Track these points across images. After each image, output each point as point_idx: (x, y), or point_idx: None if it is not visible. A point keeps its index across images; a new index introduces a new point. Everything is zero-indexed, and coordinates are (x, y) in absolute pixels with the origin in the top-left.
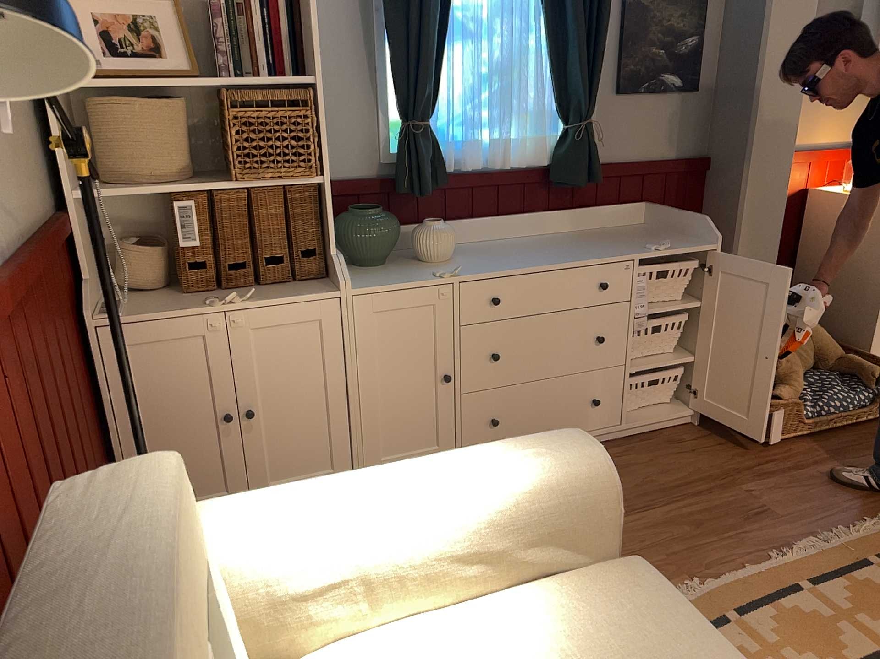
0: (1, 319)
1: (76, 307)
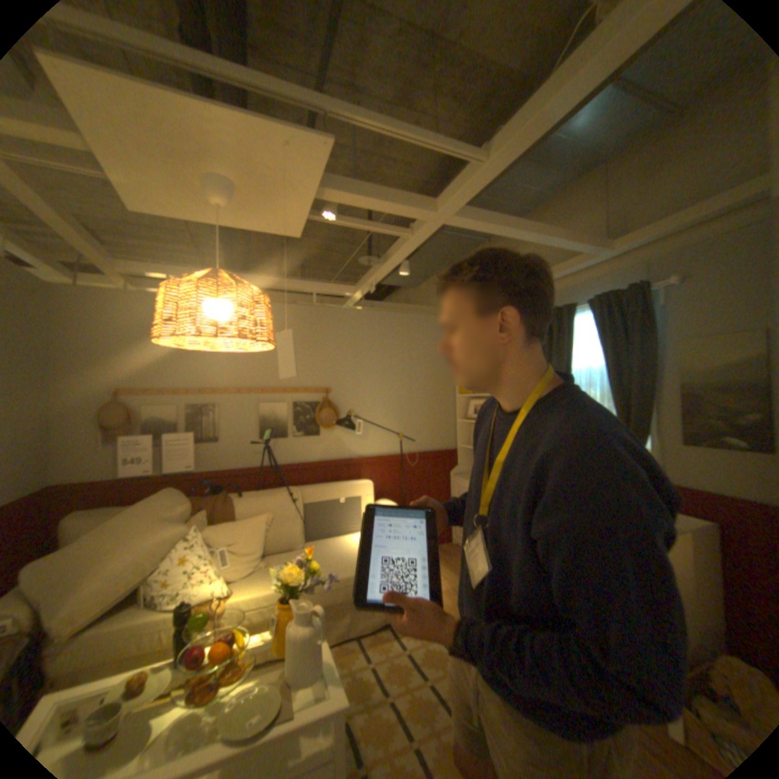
0: (400, 461)
1: (450, 470)
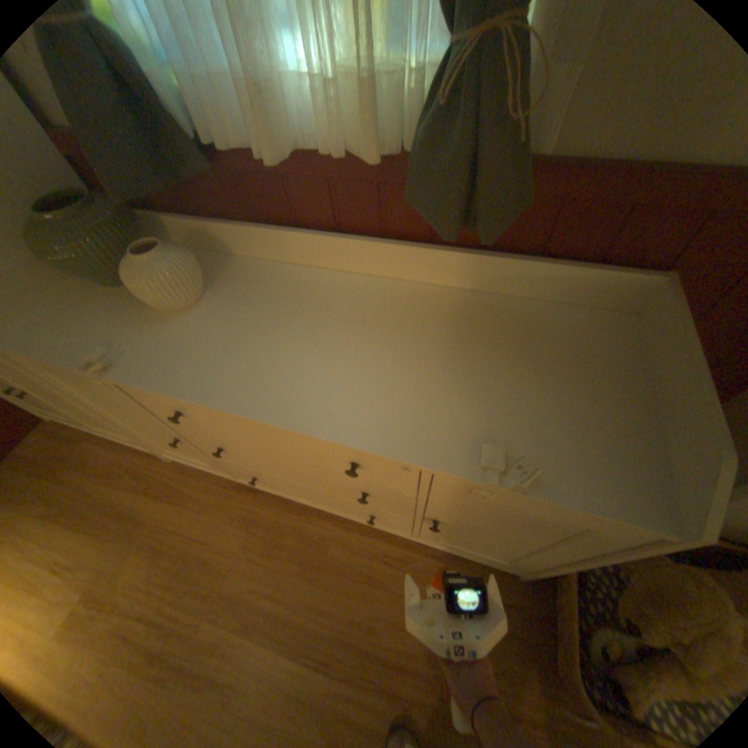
0: None
1: None
